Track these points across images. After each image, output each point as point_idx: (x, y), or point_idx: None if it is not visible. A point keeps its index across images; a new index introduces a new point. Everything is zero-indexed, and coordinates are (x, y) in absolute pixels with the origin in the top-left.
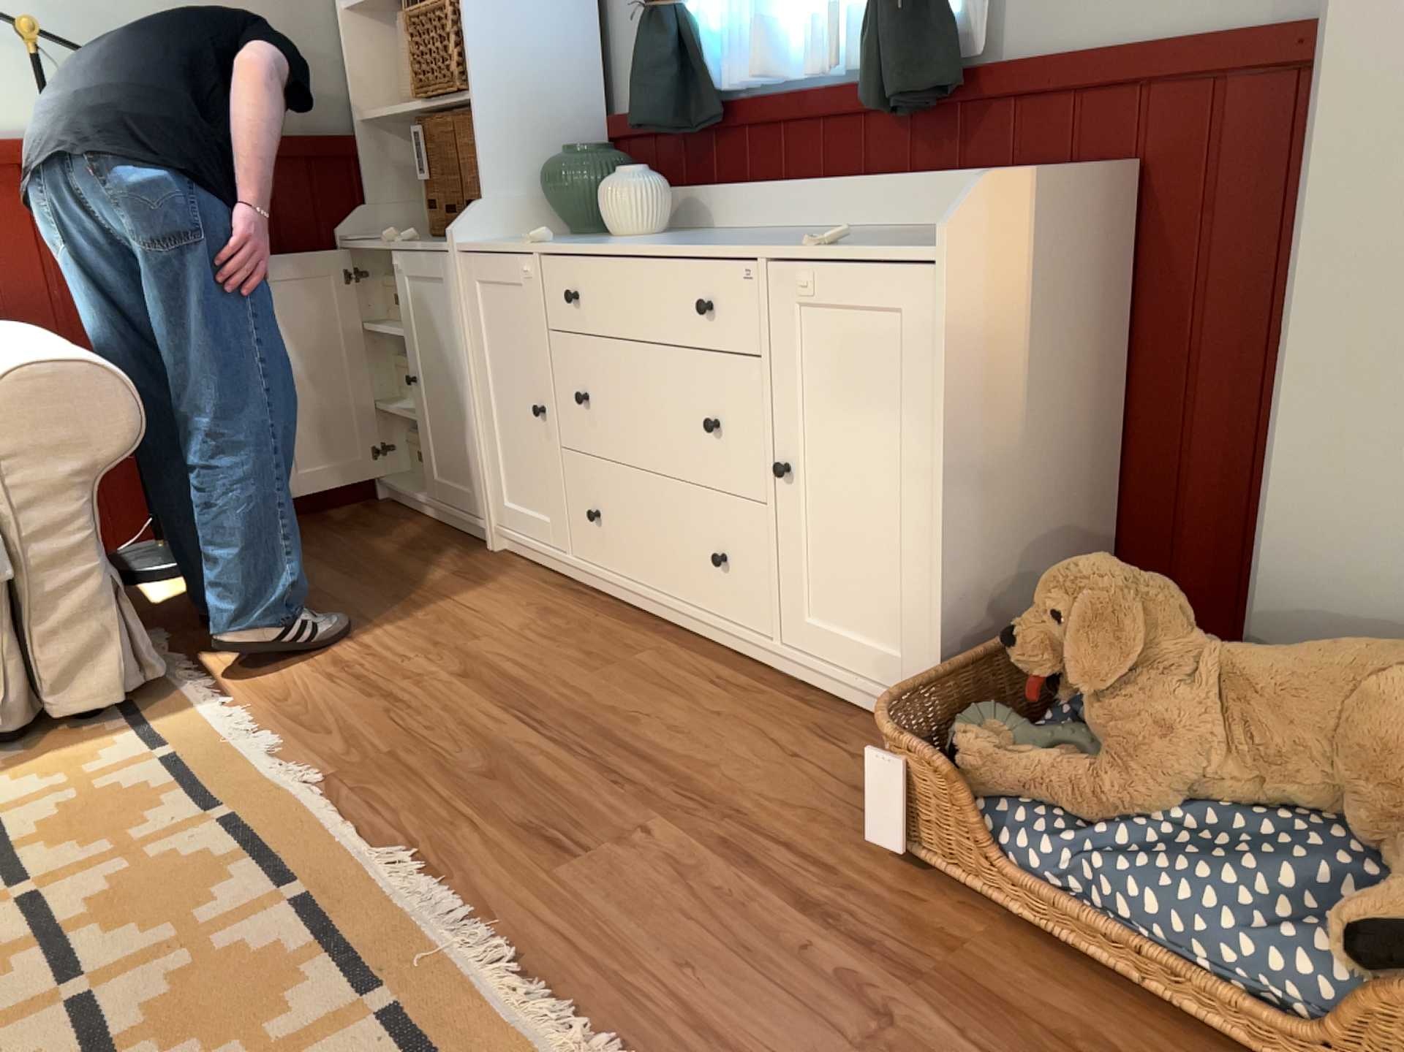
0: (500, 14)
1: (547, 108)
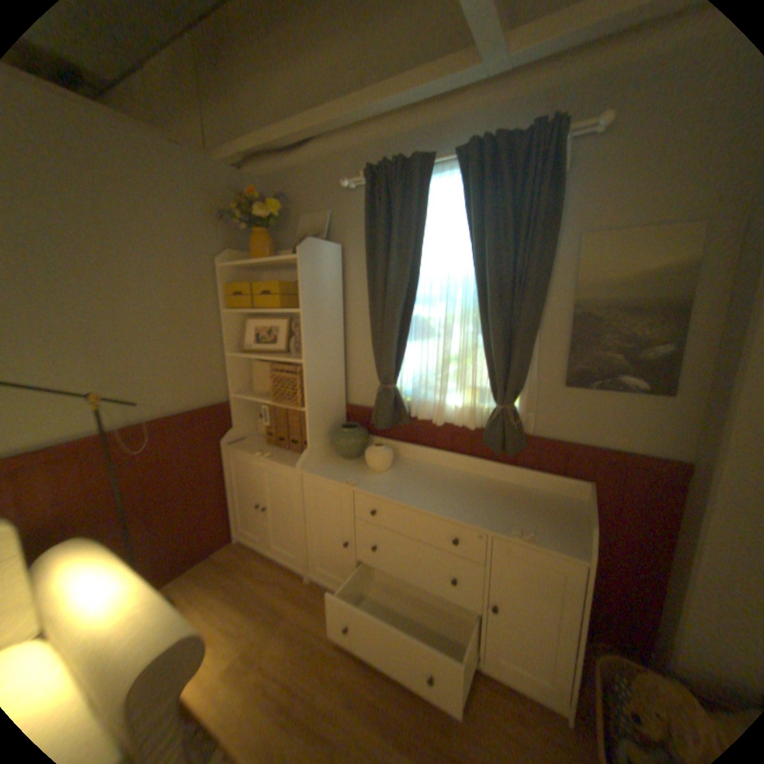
0: (317, 378)
1: (329, 407)
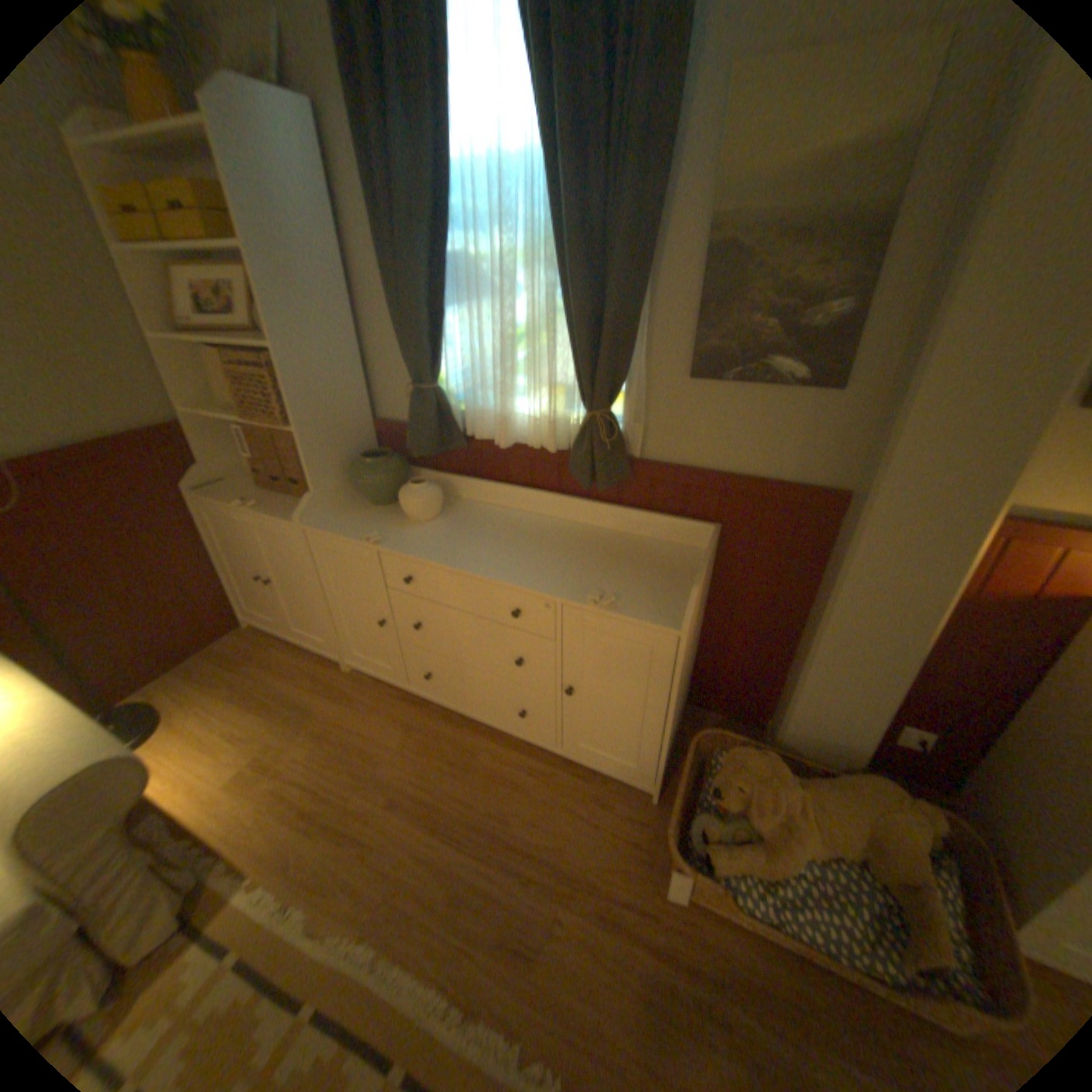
0: (306, 374)
1: (341, 424)
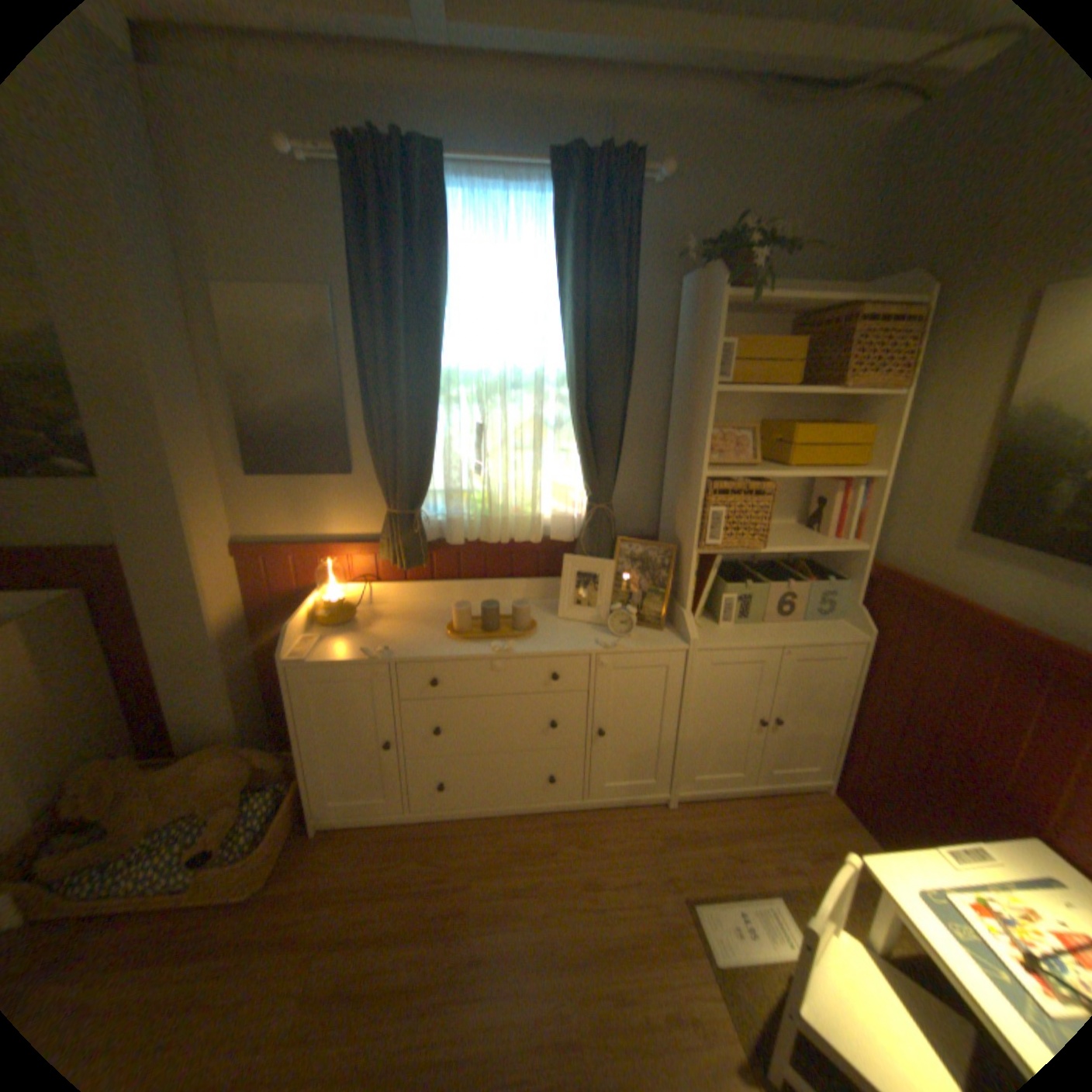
0: None
1: None
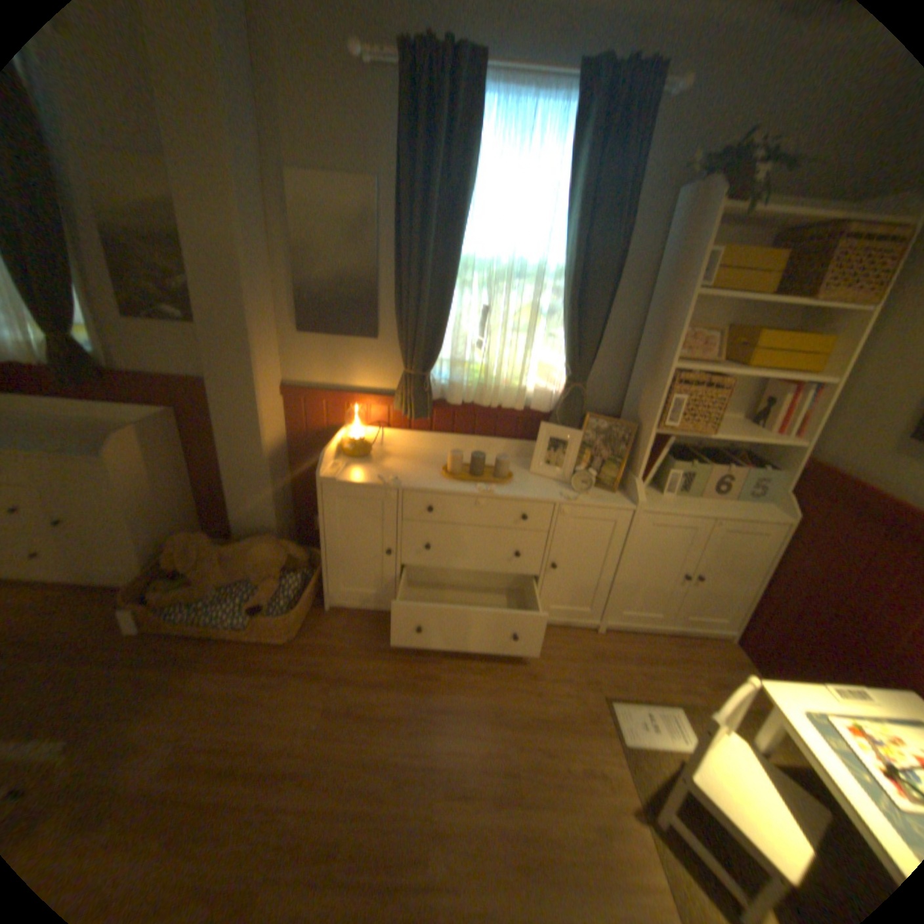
0: None
1: None
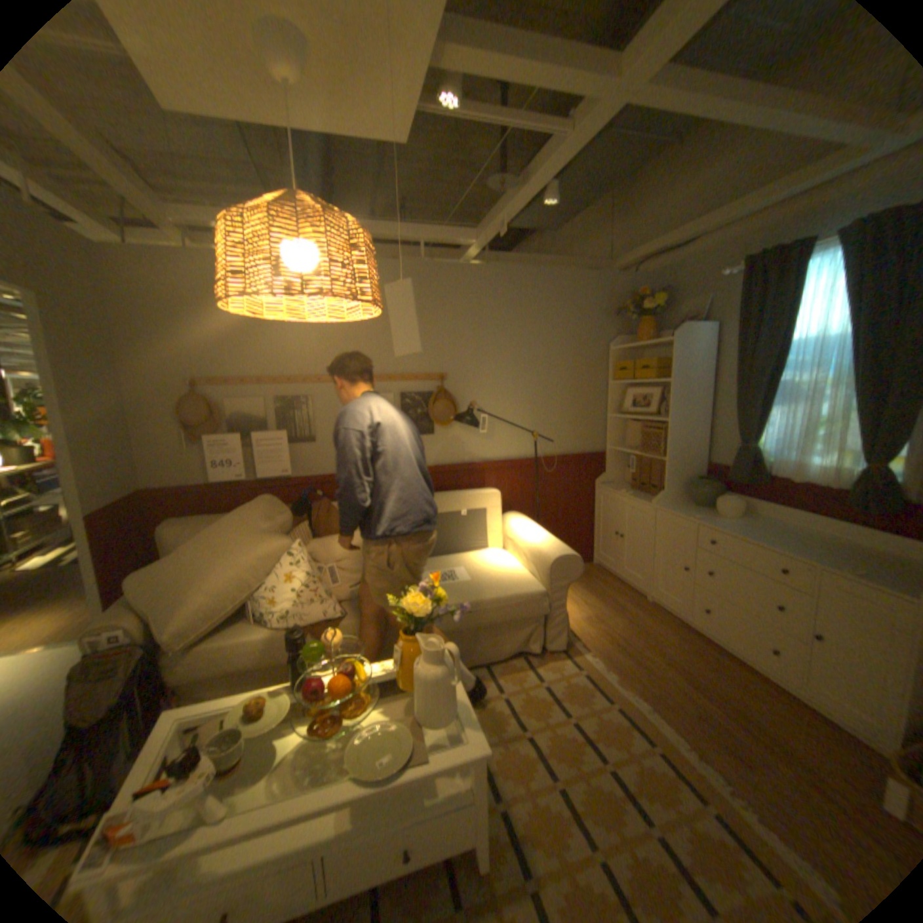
0: (679, 434)
1: (689, 461)
